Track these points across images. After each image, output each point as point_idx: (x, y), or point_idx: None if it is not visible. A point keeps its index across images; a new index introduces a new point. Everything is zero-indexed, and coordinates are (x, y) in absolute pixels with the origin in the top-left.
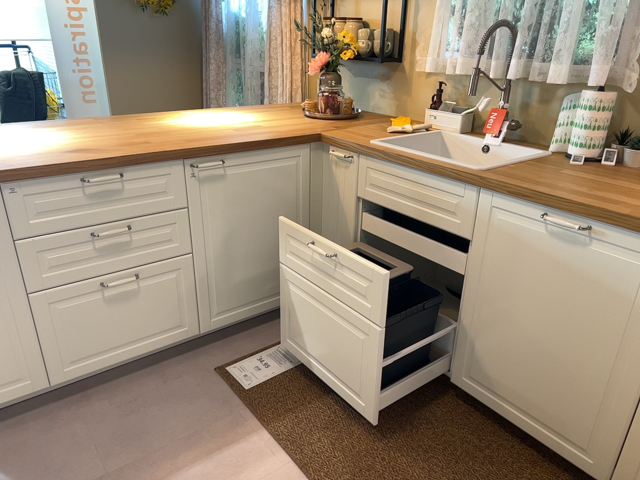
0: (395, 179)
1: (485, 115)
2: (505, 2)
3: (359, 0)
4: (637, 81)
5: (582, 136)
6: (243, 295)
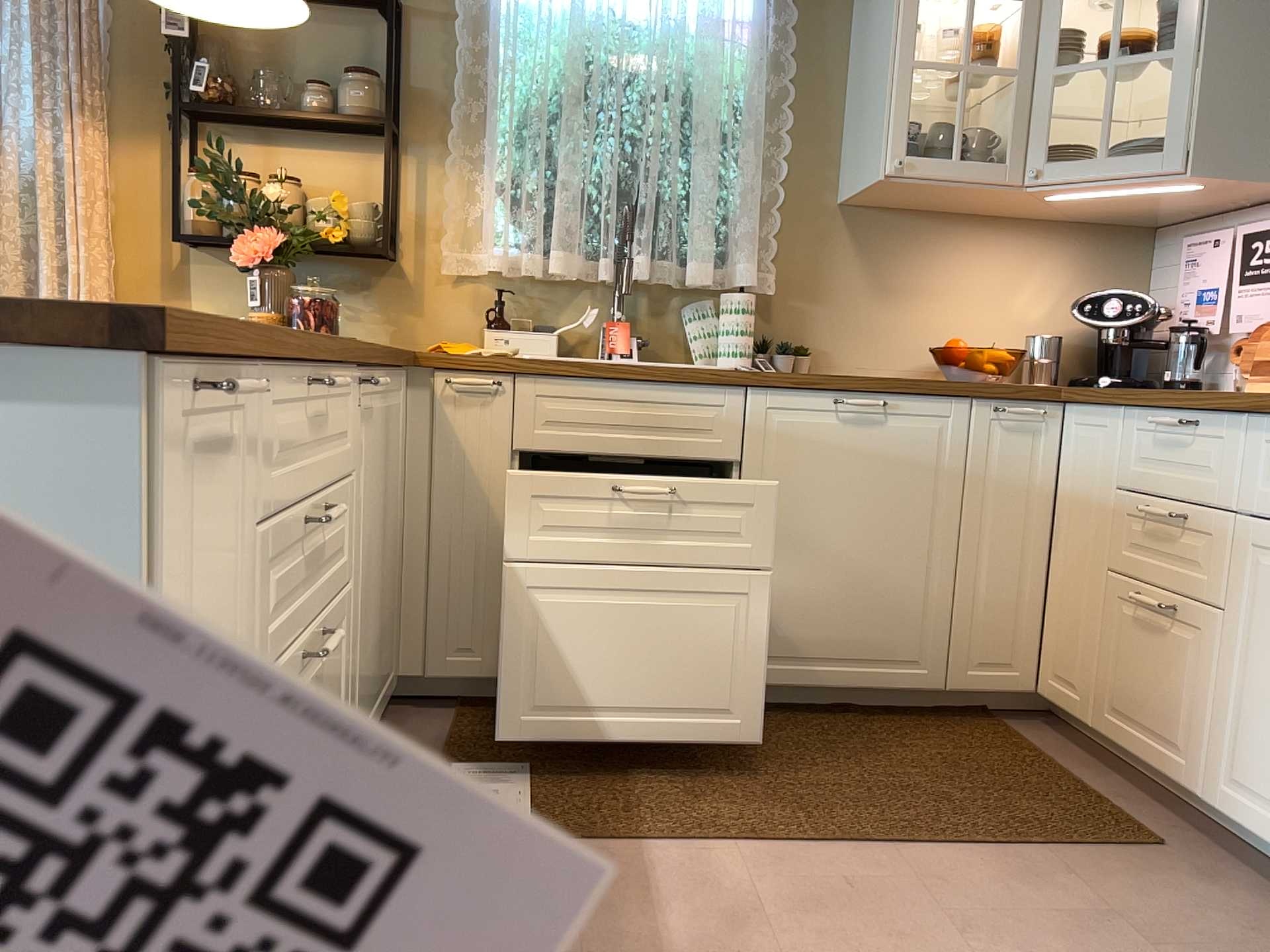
0: (598, 404)
1: (575, 334)
2: (611, 180)
3: (278, 147)
4: (777, 278)
5: (744, 340)
6: (367, 687)
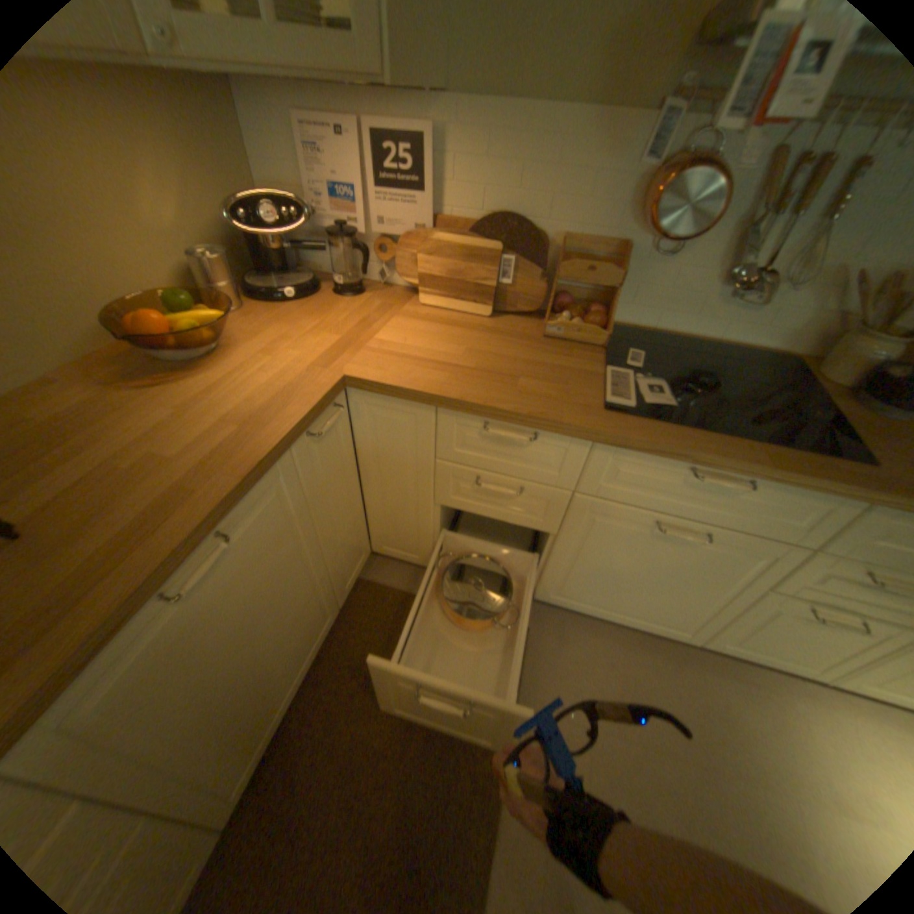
0: None
1: None
2: None
3: None
4: None
5: None
6: None
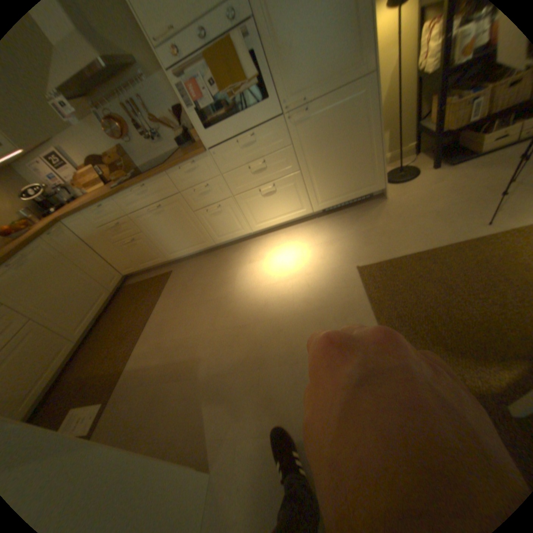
0: None
1: None
2: None
3: None
4: None
5: None
6: None
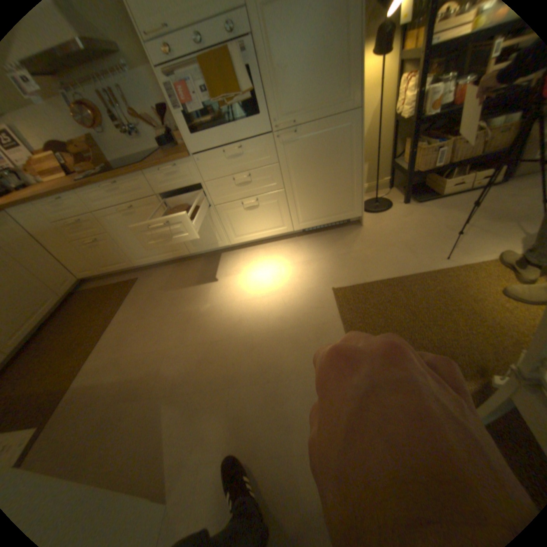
0: None
1: None
2: None
3: None
4: None
5: None
6: None
